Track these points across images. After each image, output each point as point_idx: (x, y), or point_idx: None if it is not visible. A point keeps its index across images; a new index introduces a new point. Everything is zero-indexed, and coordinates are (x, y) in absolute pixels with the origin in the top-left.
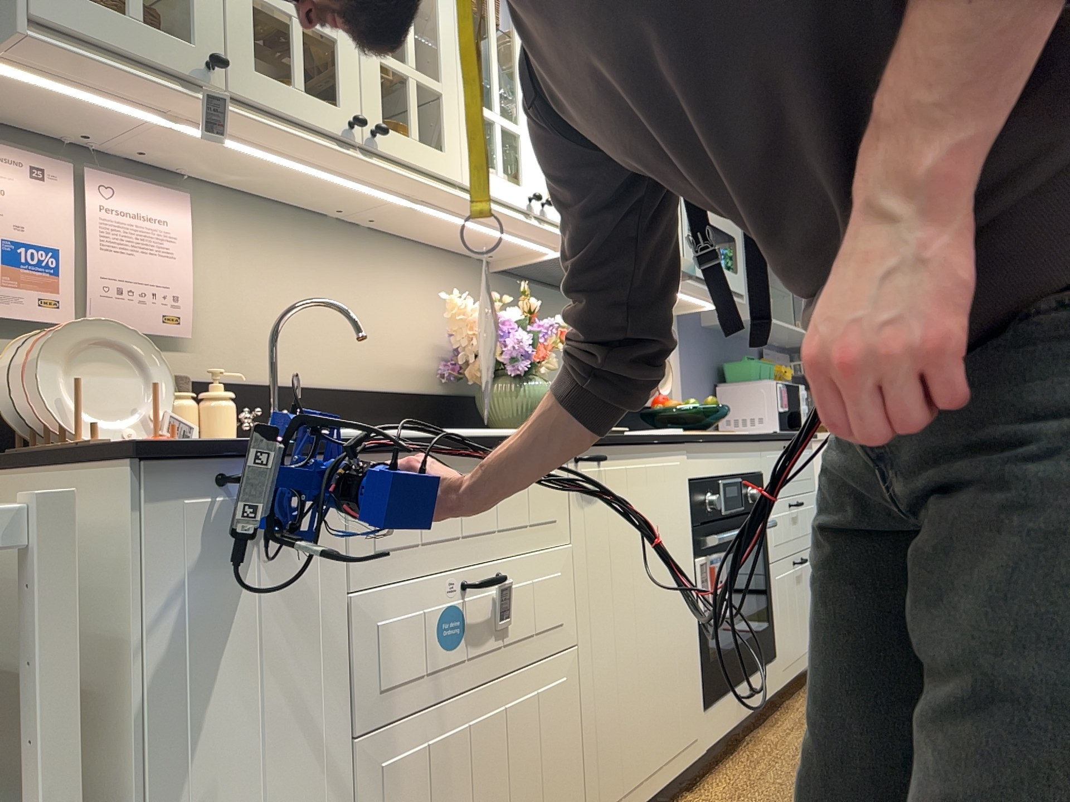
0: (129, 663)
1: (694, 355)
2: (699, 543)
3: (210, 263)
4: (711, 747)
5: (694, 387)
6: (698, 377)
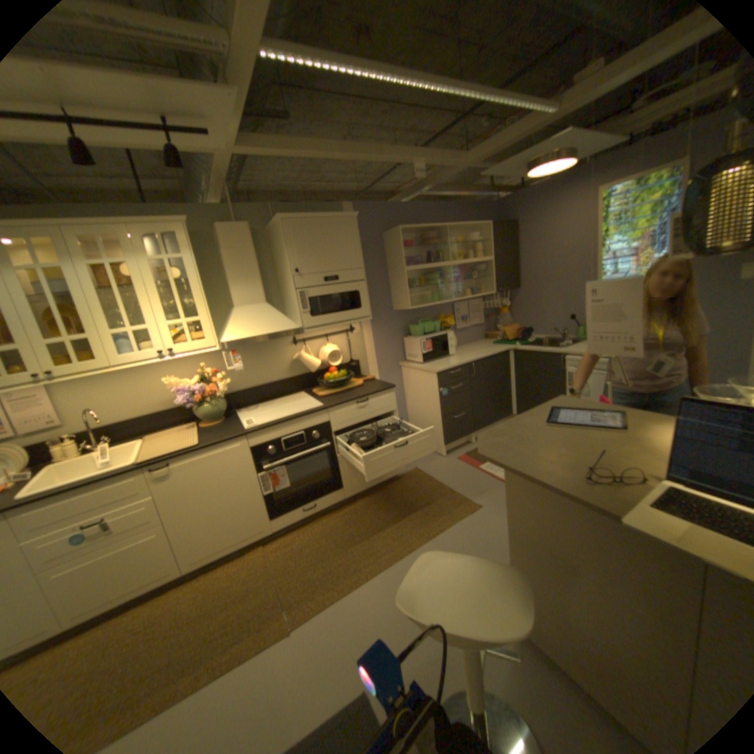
0: None
1: (383, 329)
2: (260, 469)
3: (64, 399)
4: (277, 532)
5: (383, 344)
6: (388, 338)
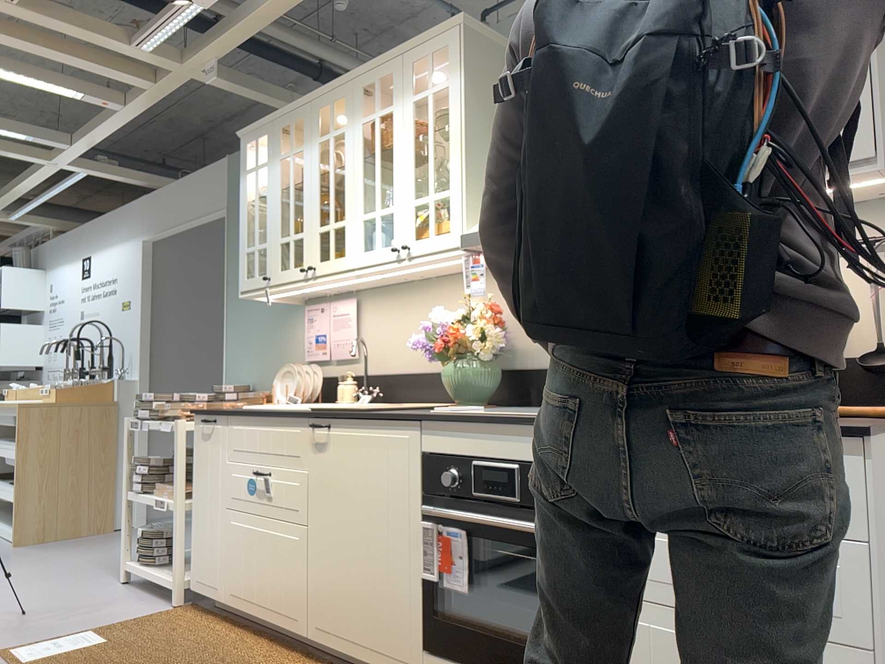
0: (193, 462)
1: None
2: (429, 510)
3: (367, 323)
4: None
5: None
6: None
